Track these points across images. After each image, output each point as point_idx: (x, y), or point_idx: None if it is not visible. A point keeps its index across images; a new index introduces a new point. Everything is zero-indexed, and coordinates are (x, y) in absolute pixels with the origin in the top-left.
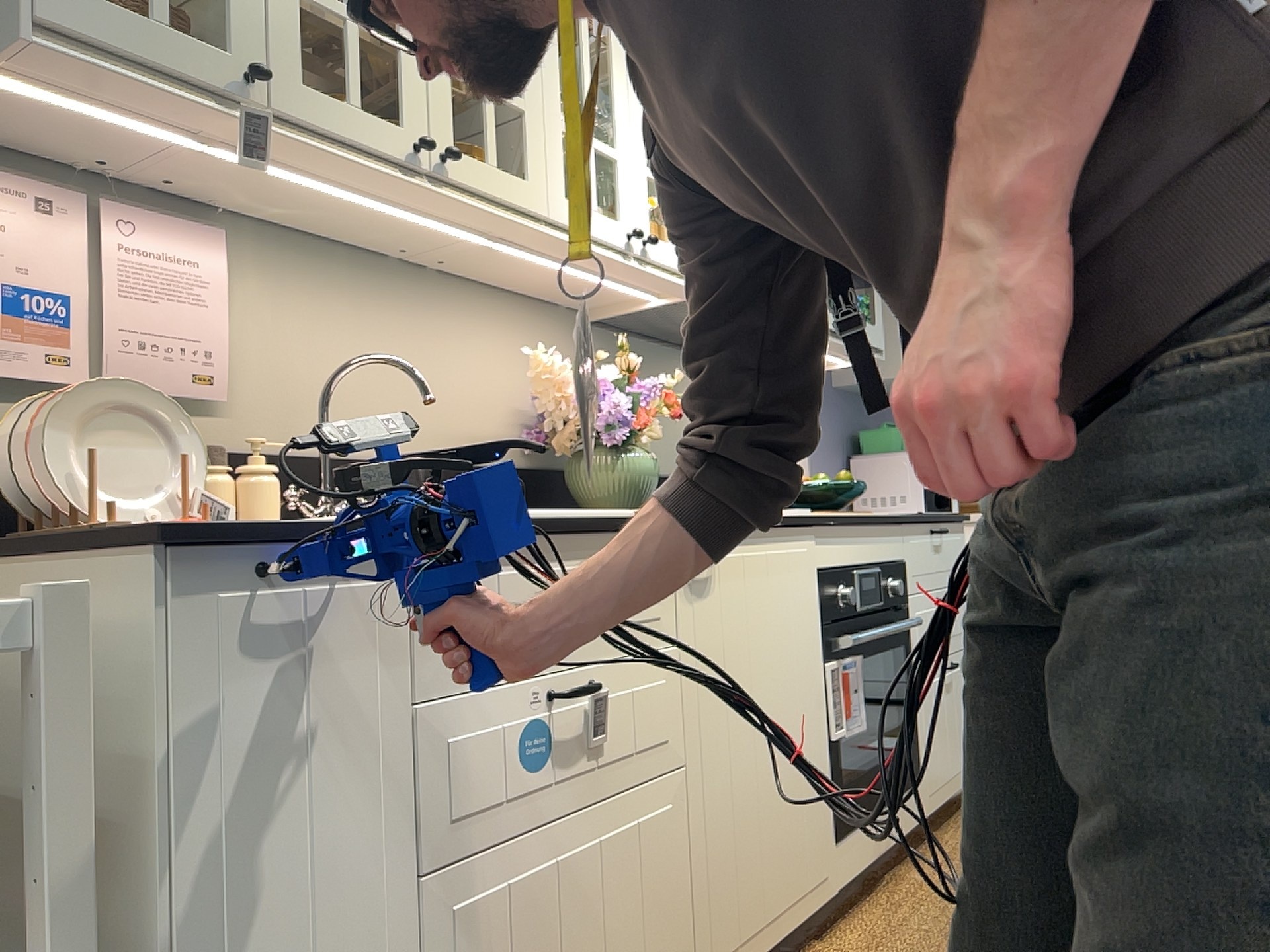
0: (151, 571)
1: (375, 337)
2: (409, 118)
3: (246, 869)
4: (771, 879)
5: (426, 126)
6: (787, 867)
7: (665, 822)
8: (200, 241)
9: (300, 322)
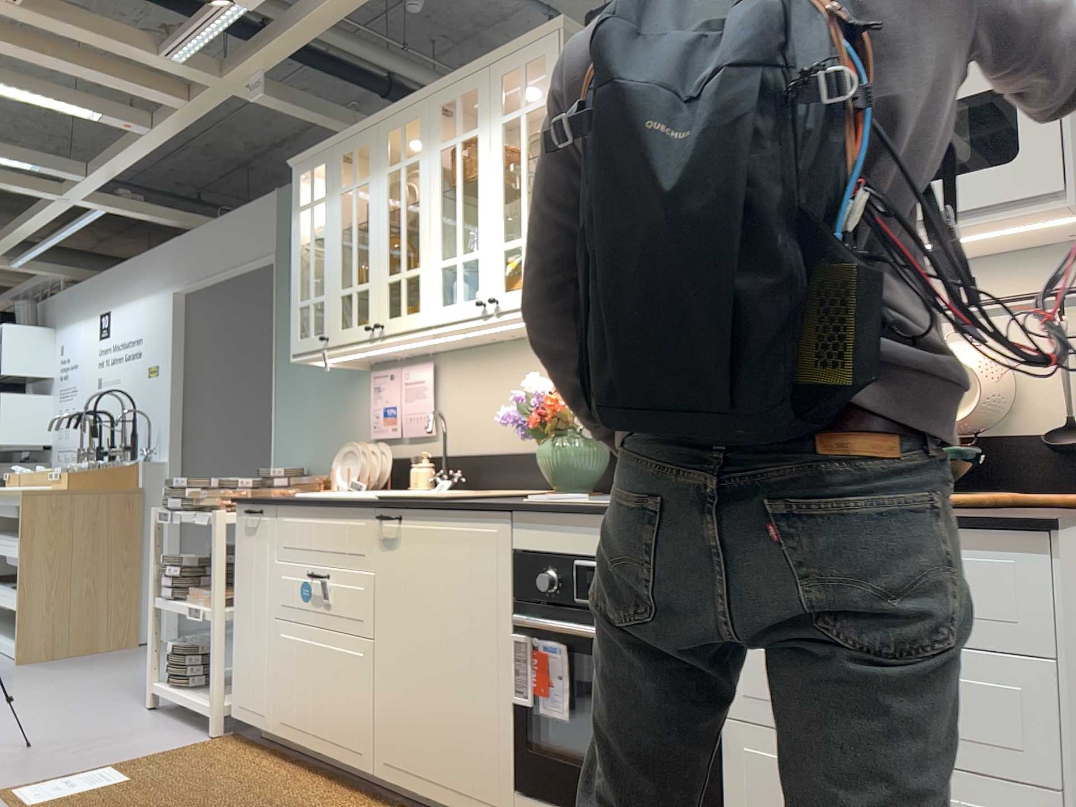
0: (237, 509)
1: (494, 387)
2: (370, 317)
3: (245, 590)
4: (432, 754)
5: (376, 316)
6: (448, 760)
7: (358, 661)
8: (424, 370)
9: (463, 391)
